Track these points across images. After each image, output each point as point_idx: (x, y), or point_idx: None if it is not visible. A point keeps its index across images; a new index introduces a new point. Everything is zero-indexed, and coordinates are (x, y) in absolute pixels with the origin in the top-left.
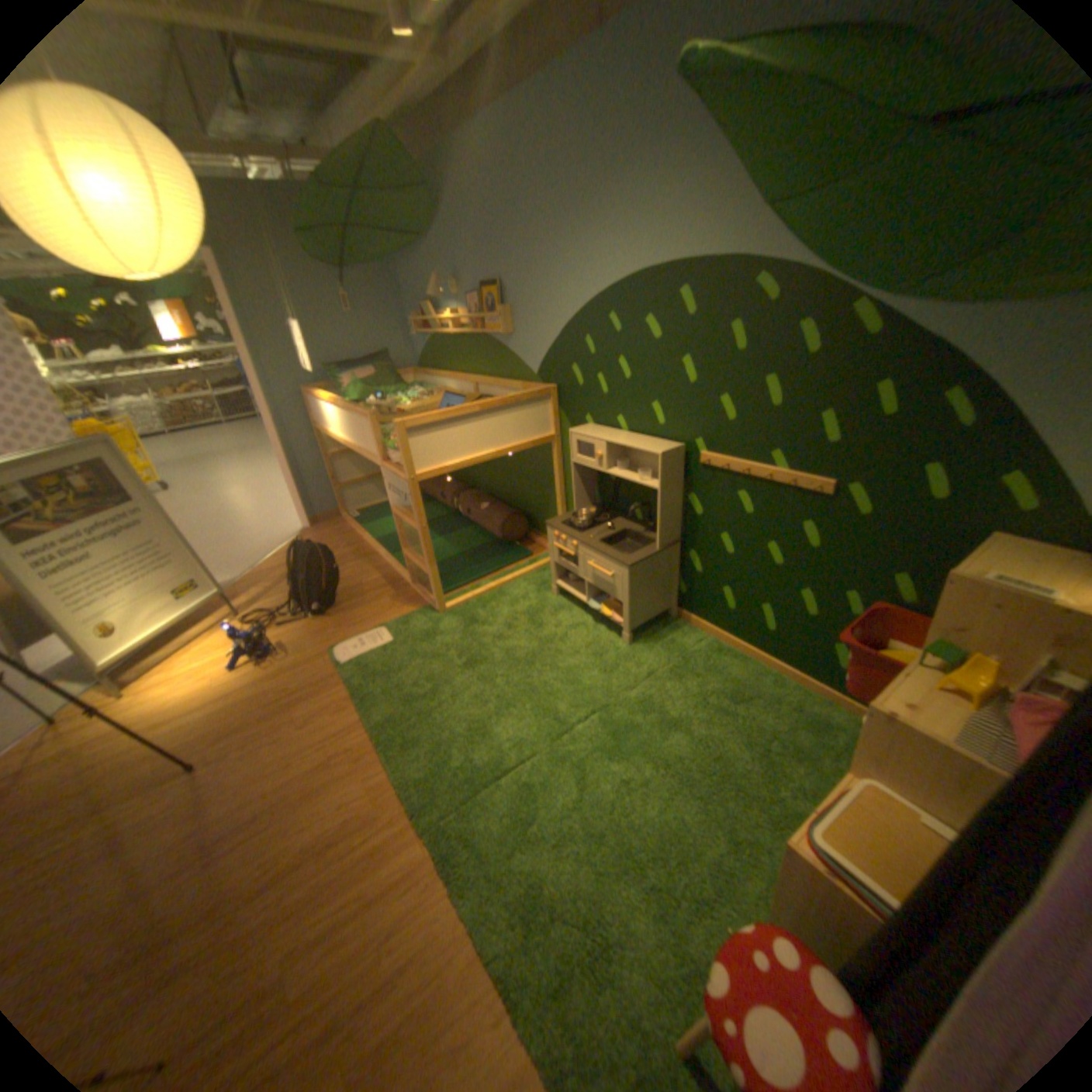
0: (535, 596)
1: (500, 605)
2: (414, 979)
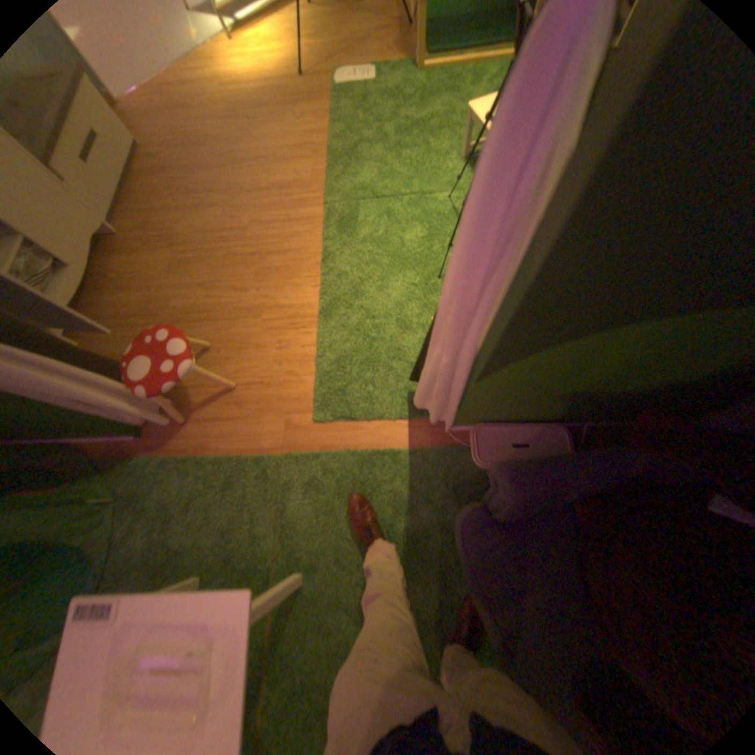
0: (497, 85)
1: (464, 82)
2: (290, 257)
